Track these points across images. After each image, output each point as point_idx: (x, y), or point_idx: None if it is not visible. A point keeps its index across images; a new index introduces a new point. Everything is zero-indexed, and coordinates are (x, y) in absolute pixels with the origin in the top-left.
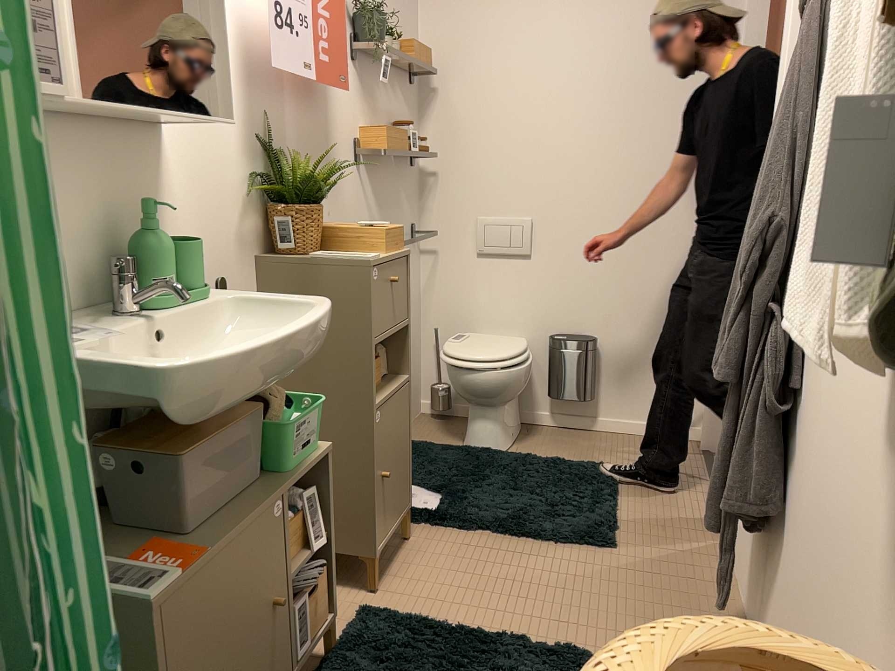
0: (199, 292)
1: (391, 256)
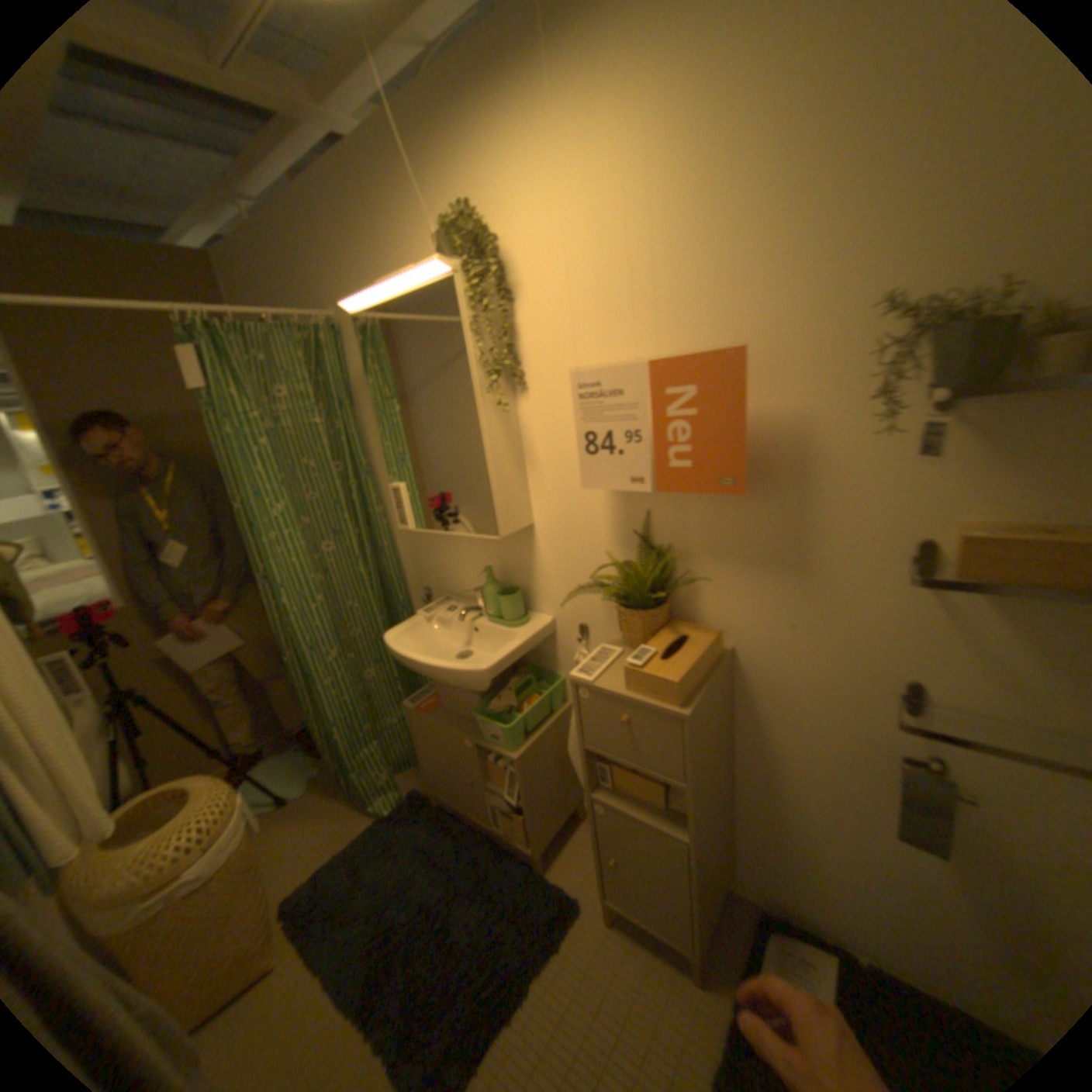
0: (496, 619)
1: (620, 692)
